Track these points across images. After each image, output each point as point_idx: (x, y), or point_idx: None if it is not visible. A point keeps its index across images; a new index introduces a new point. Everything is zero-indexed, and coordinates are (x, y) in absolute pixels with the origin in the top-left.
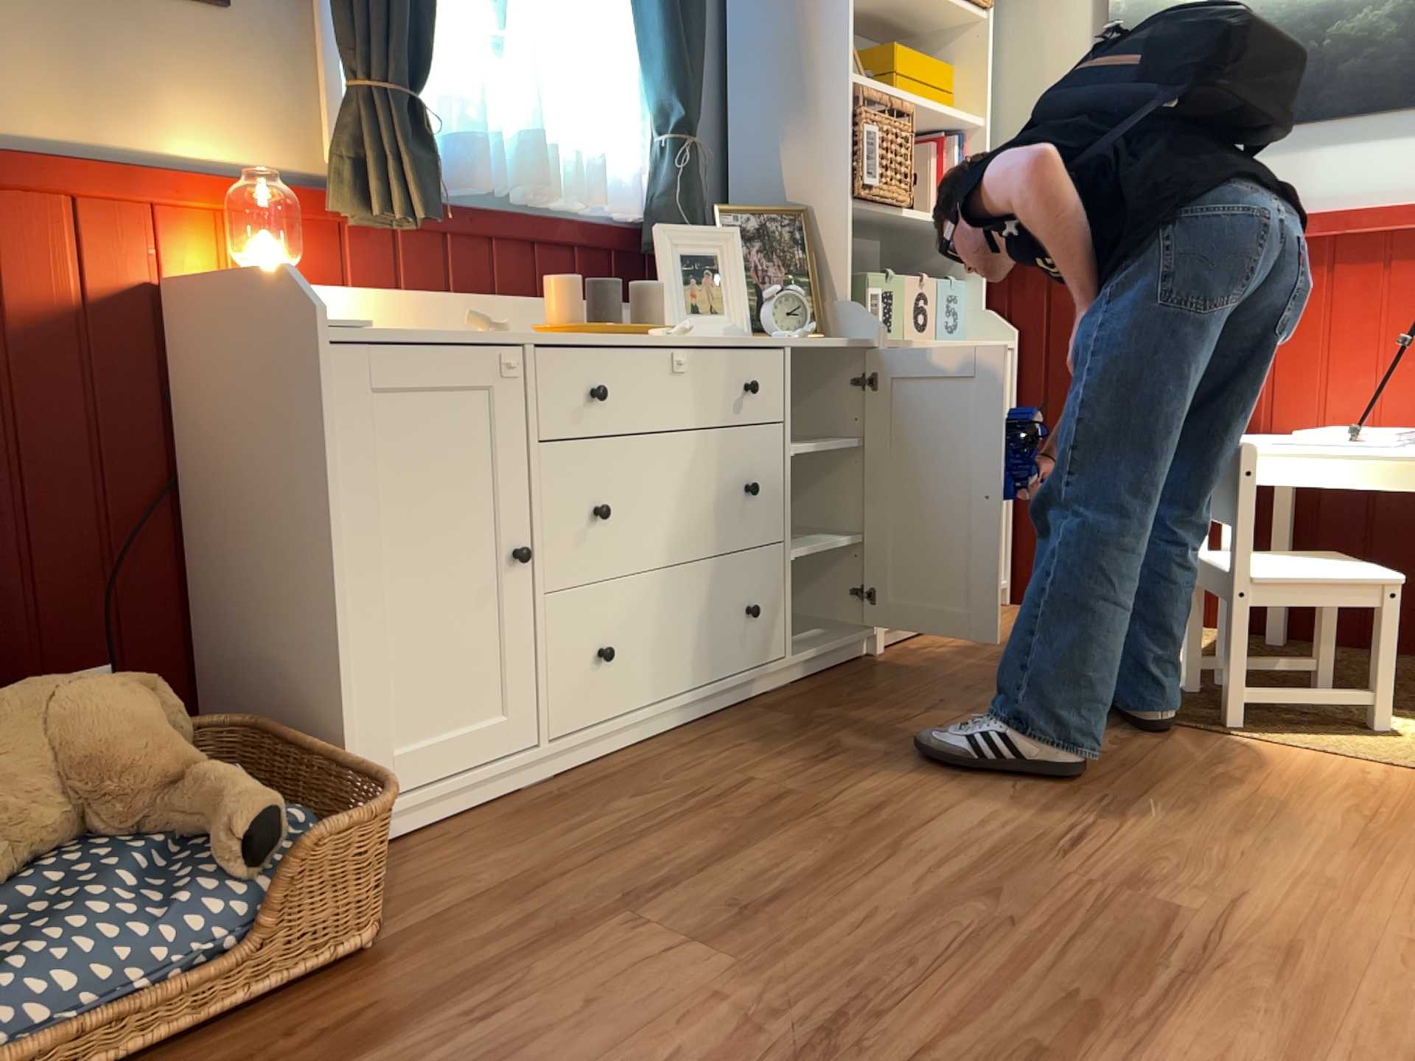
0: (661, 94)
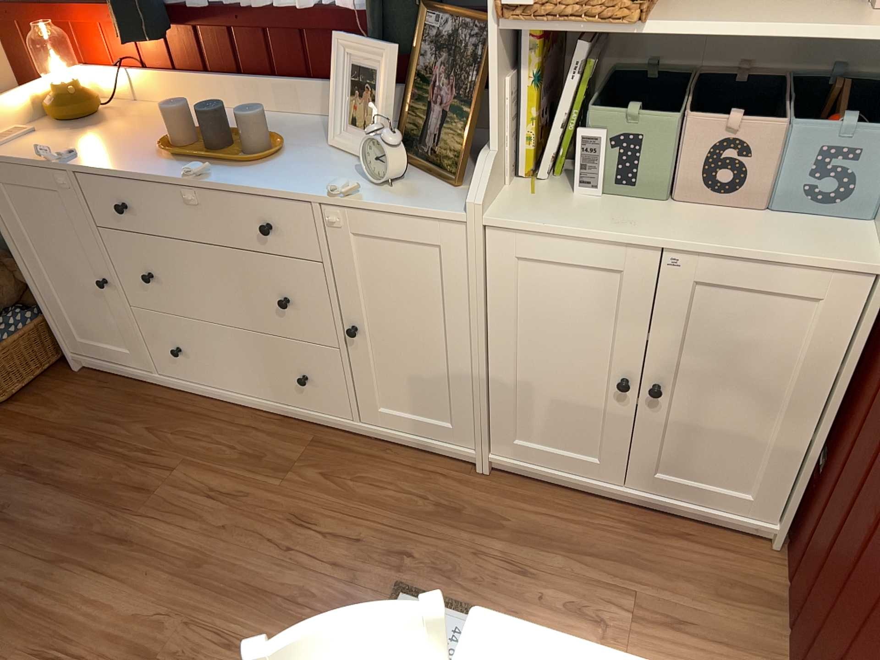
0: None
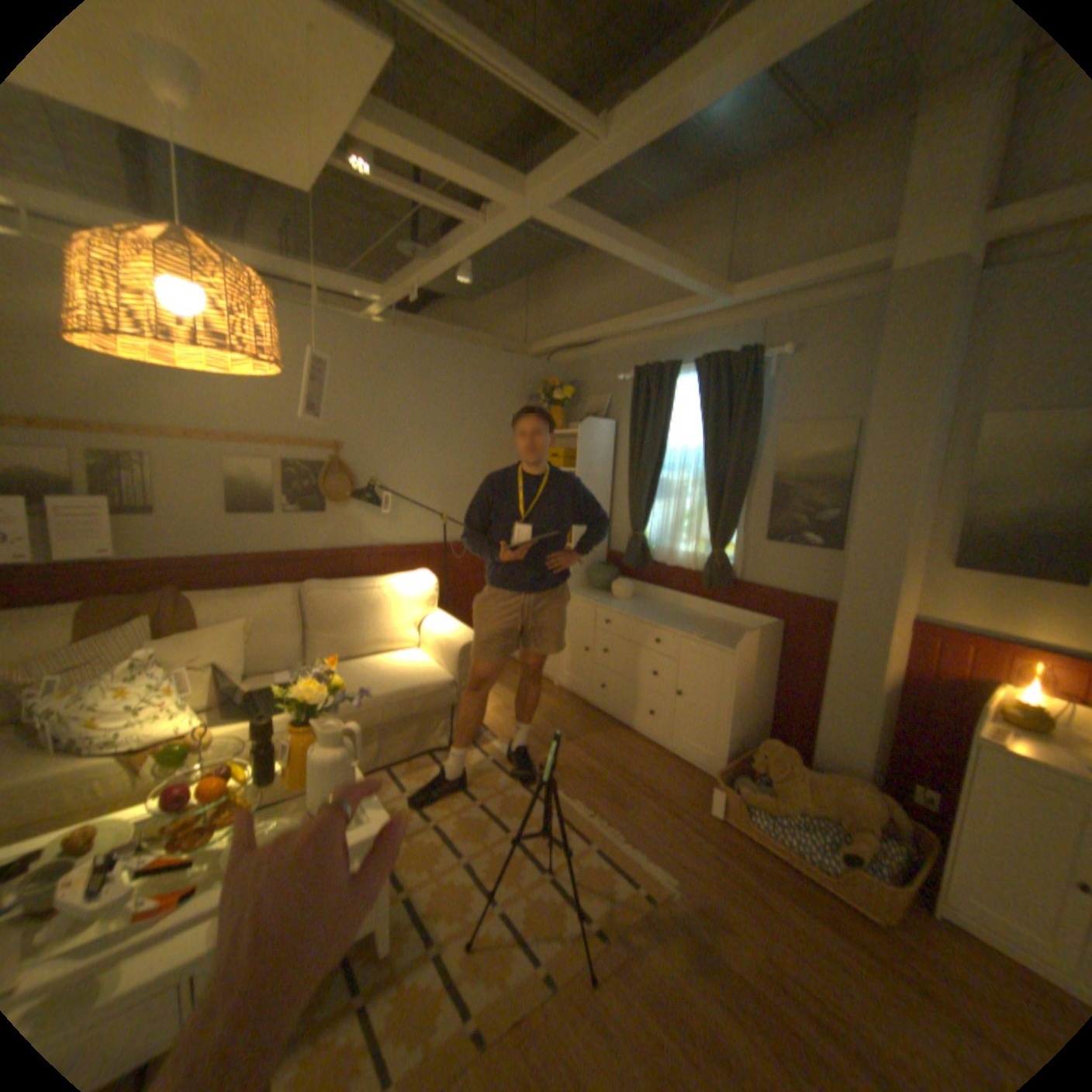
0: None
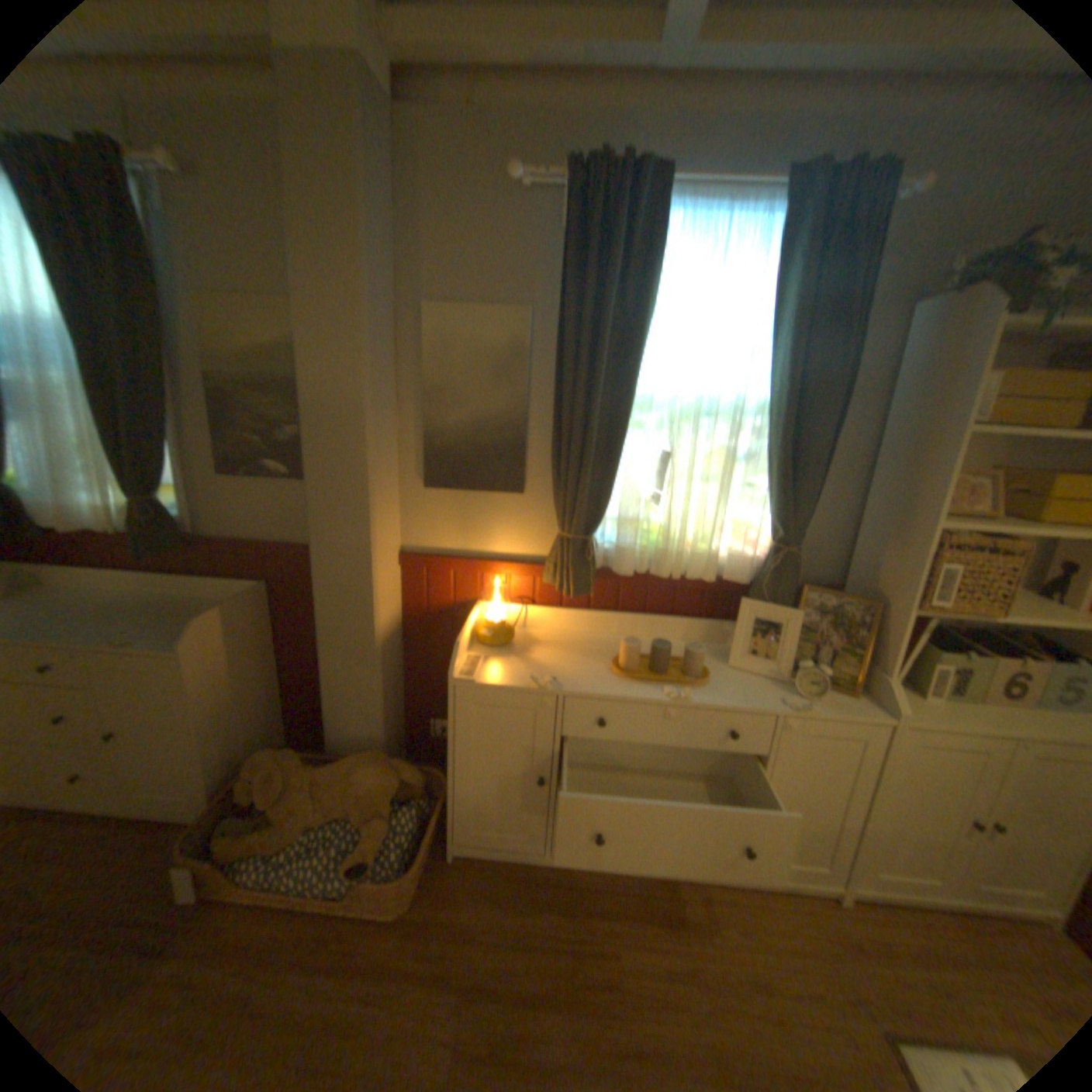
0: (774, 518)
